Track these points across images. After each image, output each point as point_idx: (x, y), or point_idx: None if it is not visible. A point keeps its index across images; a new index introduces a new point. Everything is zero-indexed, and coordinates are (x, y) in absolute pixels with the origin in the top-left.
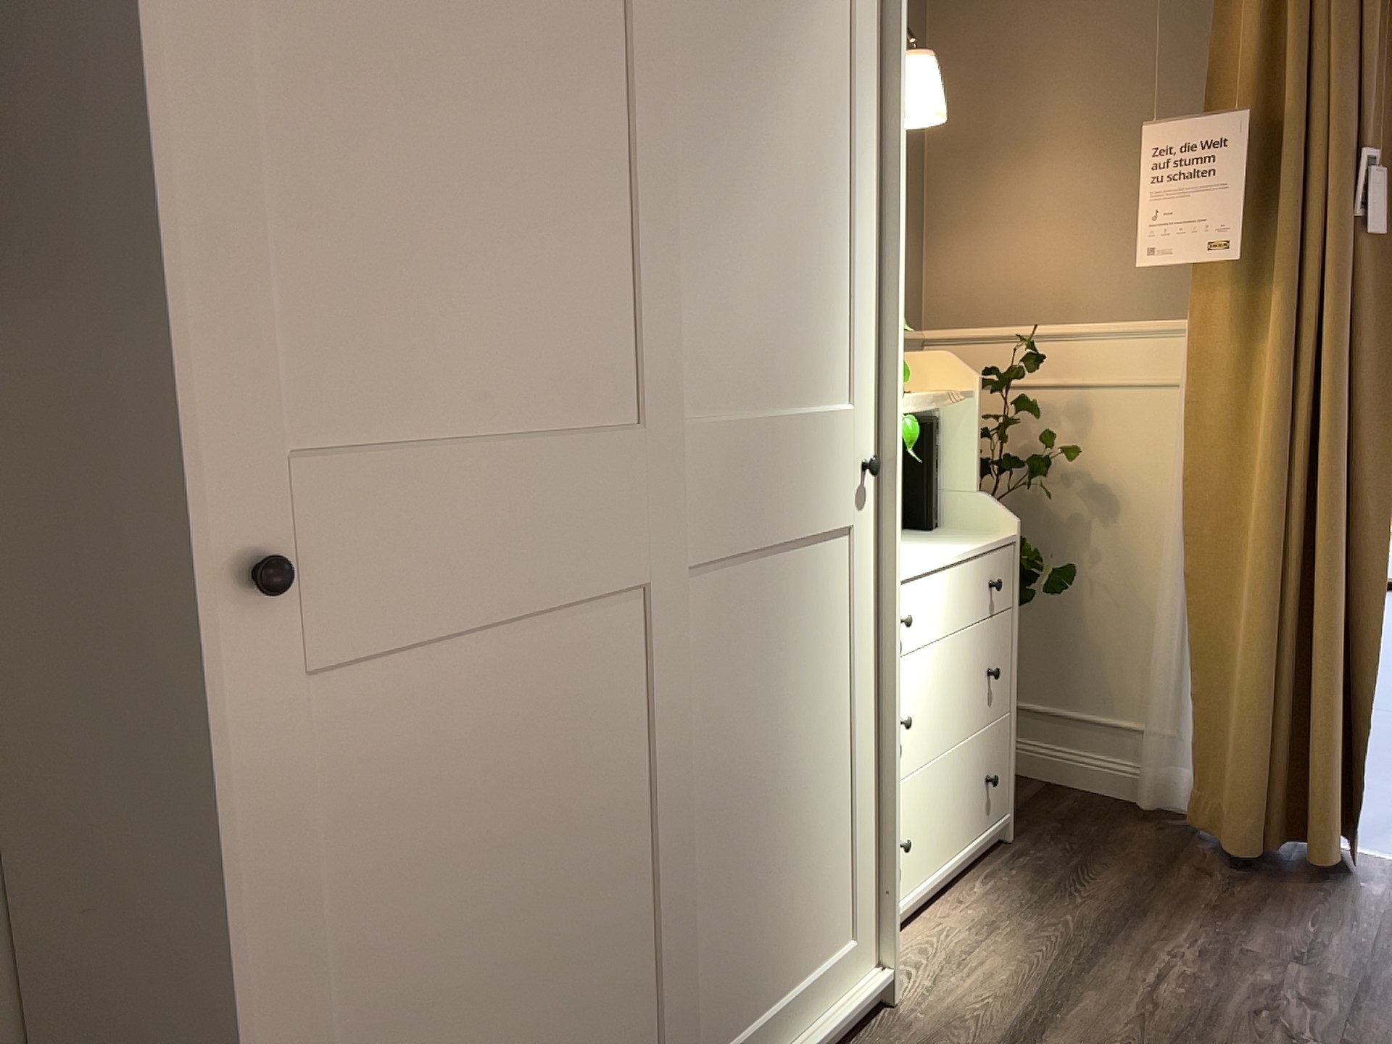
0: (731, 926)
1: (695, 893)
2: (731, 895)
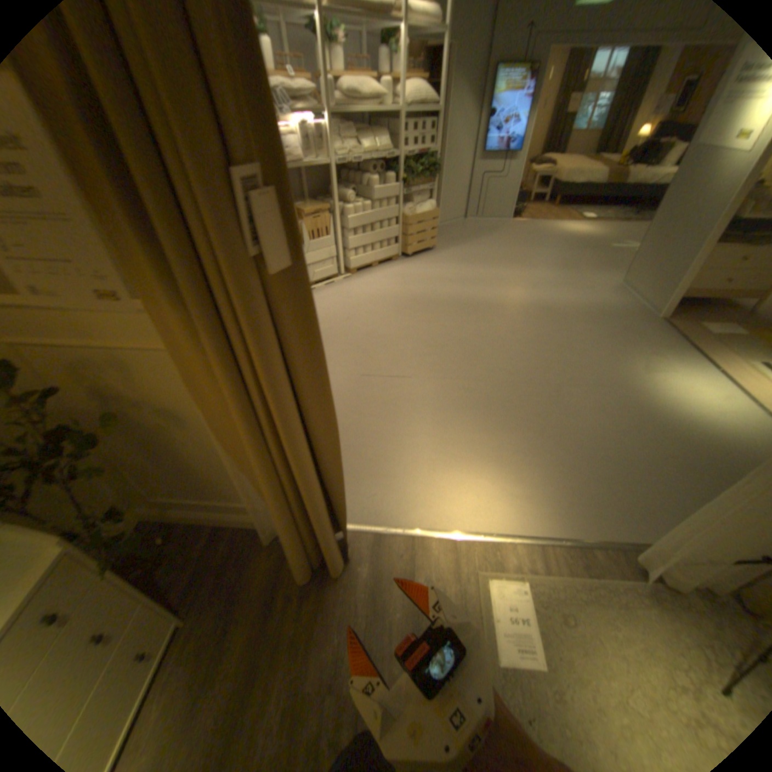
0: None
1: None
2: None
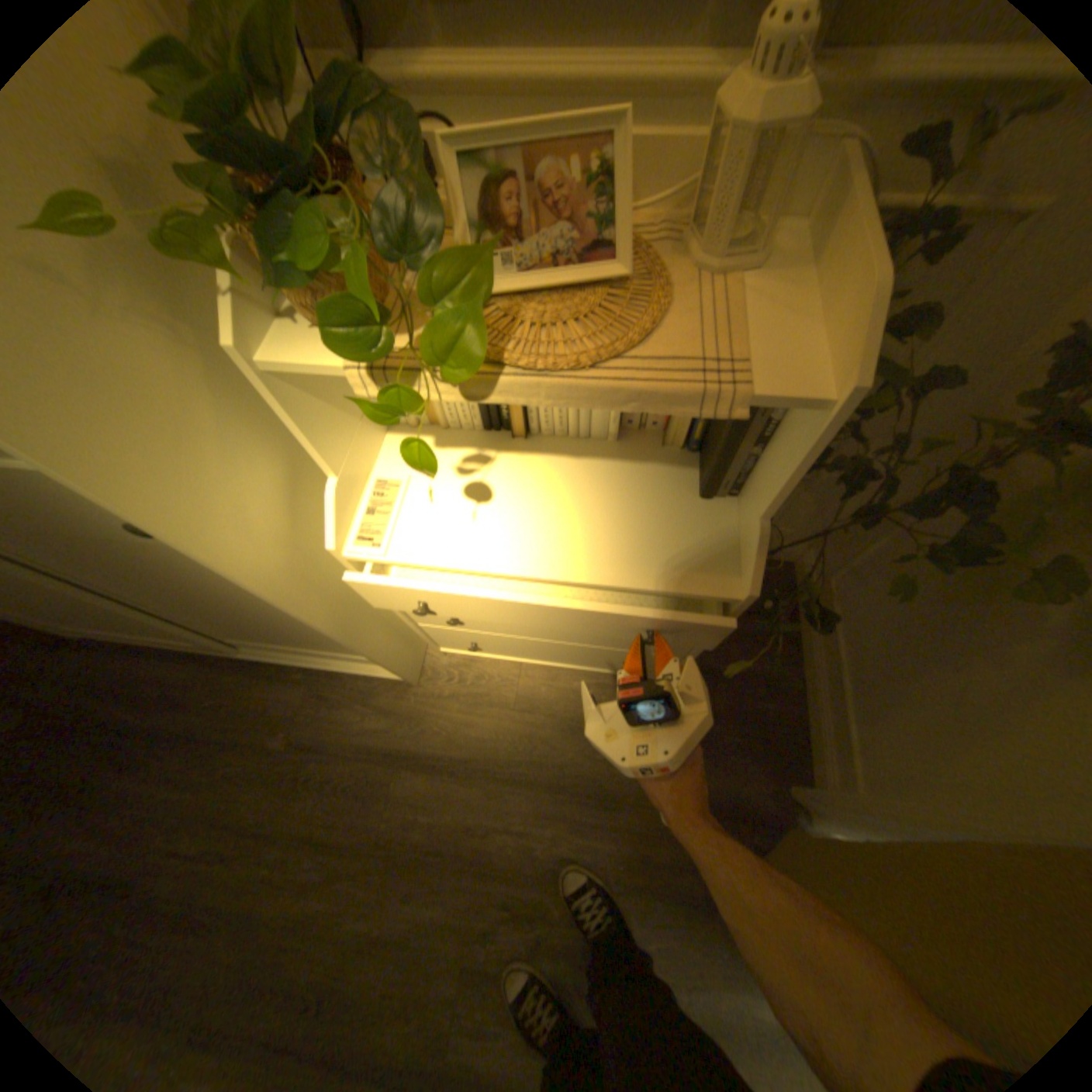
0: (230, 632)
1: (165, 620)
2: (218, 626)
